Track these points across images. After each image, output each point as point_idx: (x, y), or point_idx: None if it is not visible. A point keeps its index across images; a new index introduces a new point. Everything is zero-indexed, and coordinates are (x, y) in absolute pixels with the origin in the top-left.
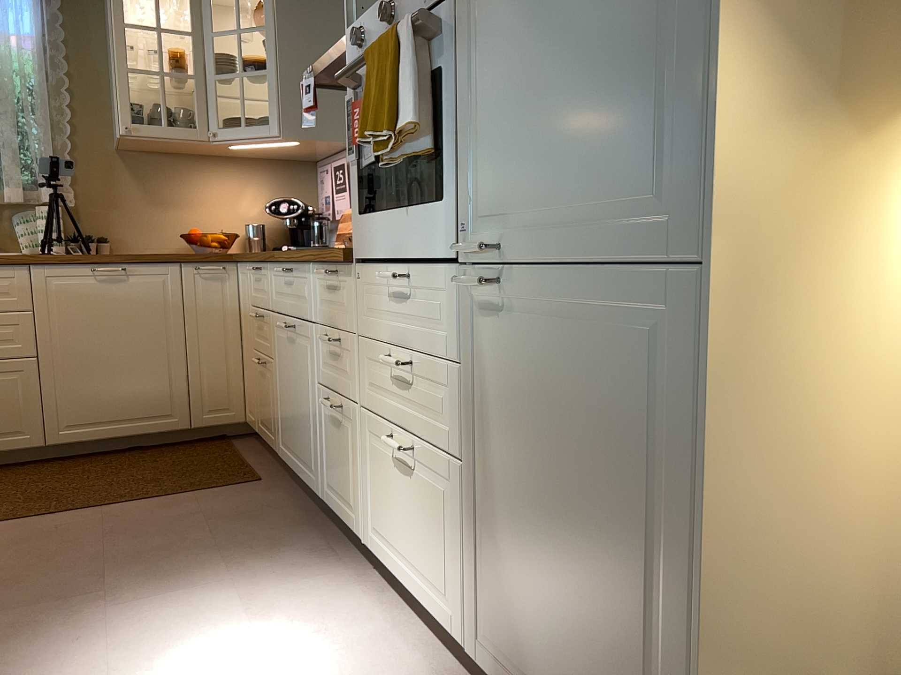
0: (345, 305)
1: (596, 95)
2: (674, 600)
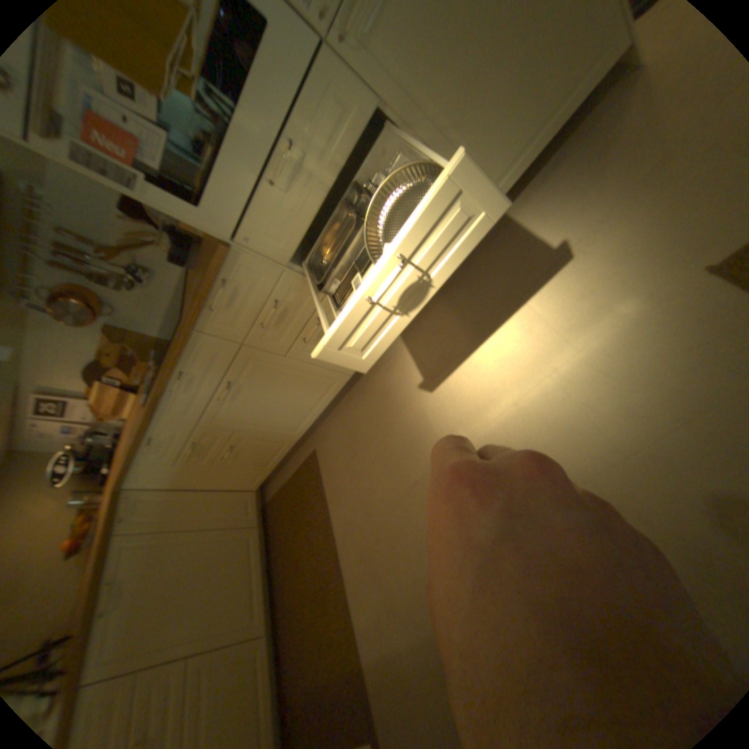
0: (256, 281)
1: None
2: None
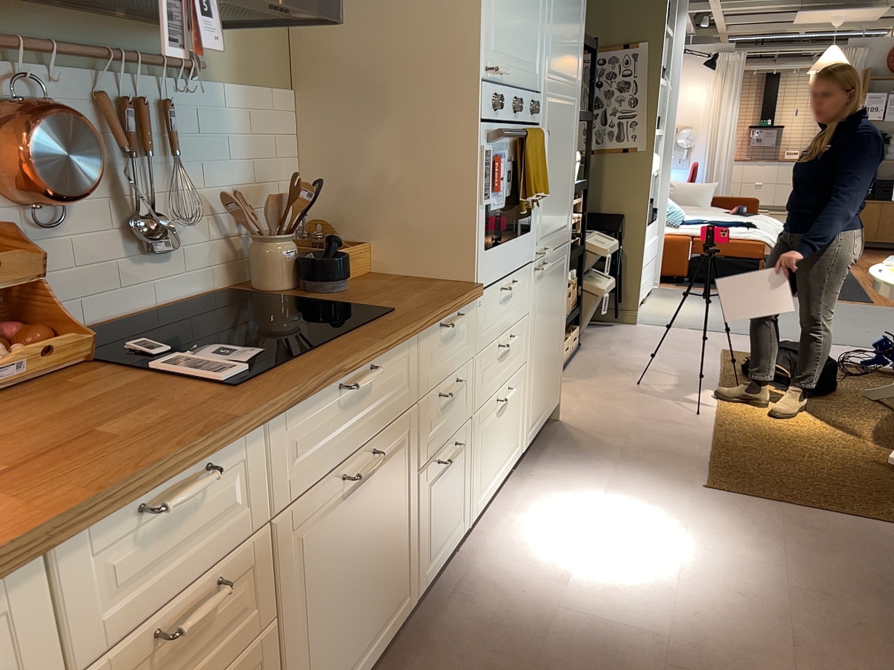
0: (463, 341)
1: (562, 192)
2: (561, 331)
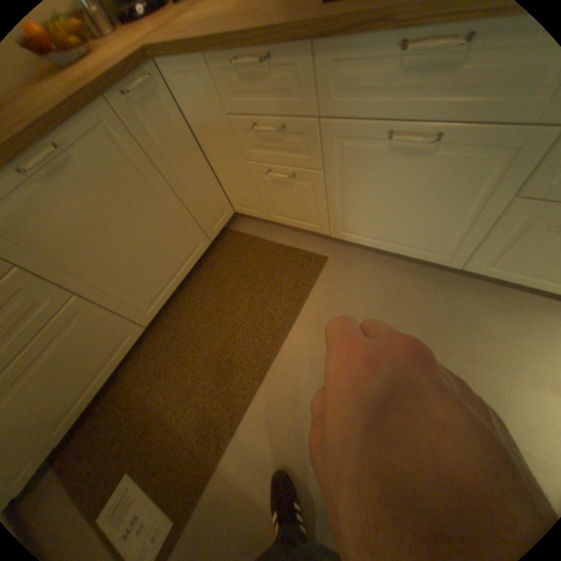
0: None
1: None
2: None
